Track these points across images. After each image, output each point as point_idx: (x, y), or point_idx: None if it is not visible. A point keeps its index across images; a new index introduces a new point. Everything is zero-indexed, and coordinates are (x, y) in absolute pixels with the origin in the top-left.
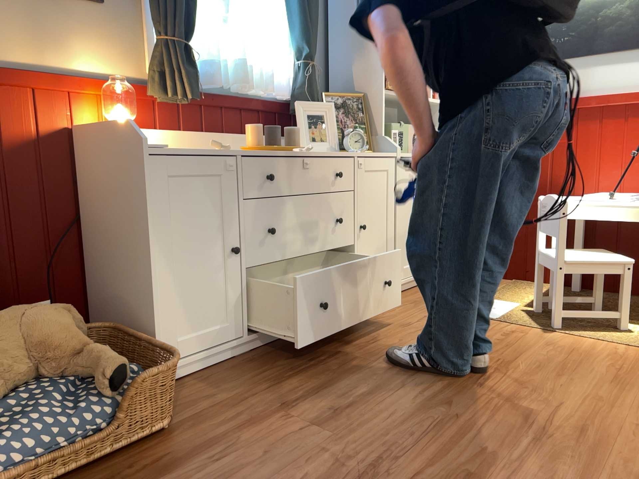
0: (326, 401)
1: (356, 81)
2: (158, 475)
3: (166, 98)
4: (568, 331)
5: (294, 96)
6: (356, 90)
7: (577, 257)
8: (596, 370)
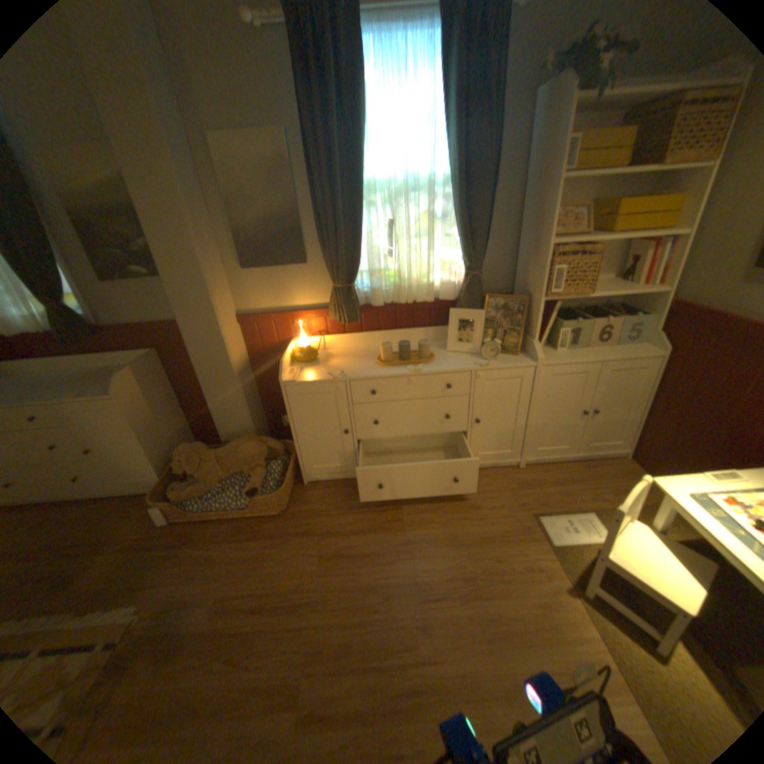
0: (344, 545)
1: (529, 280)
2: (252, 540)
3: (340, 320)
4: (593, 610)
5: (458, 298)
6: (527, 289)
7: (636, 564)
8: (529, 666)
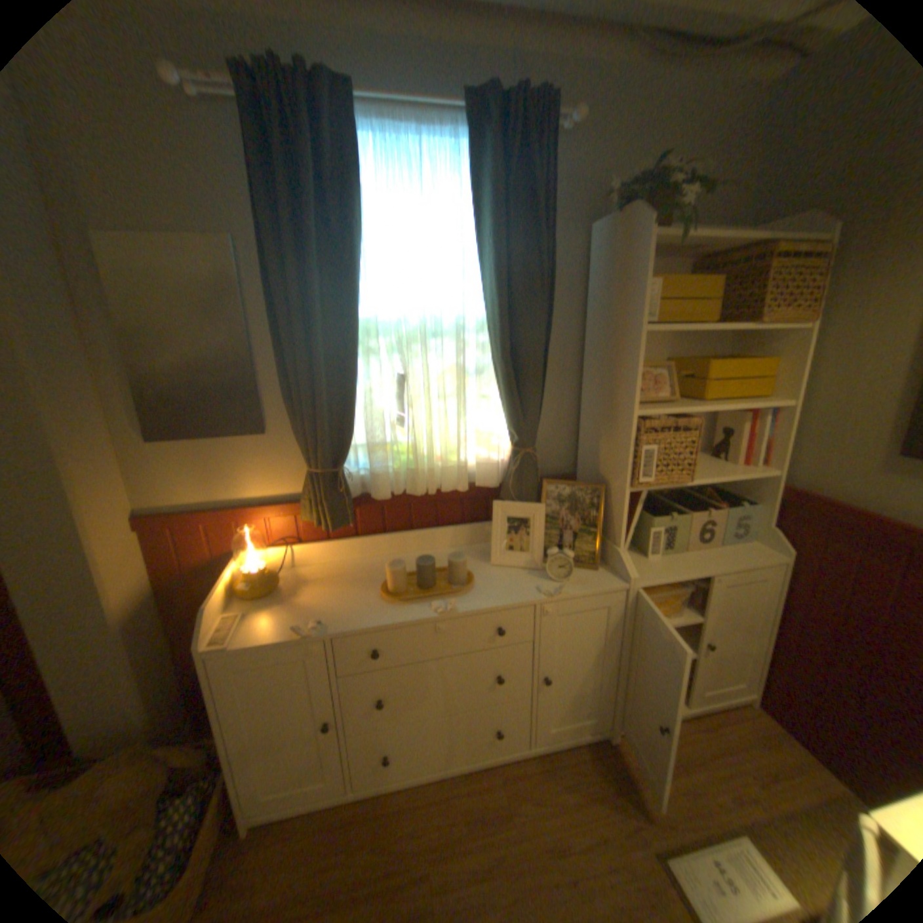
0: None
1: (602, 460)
2: None
3: (320, 522)
4: None
5: (504, 483)
6: (601, 472)
7: None
8: None
